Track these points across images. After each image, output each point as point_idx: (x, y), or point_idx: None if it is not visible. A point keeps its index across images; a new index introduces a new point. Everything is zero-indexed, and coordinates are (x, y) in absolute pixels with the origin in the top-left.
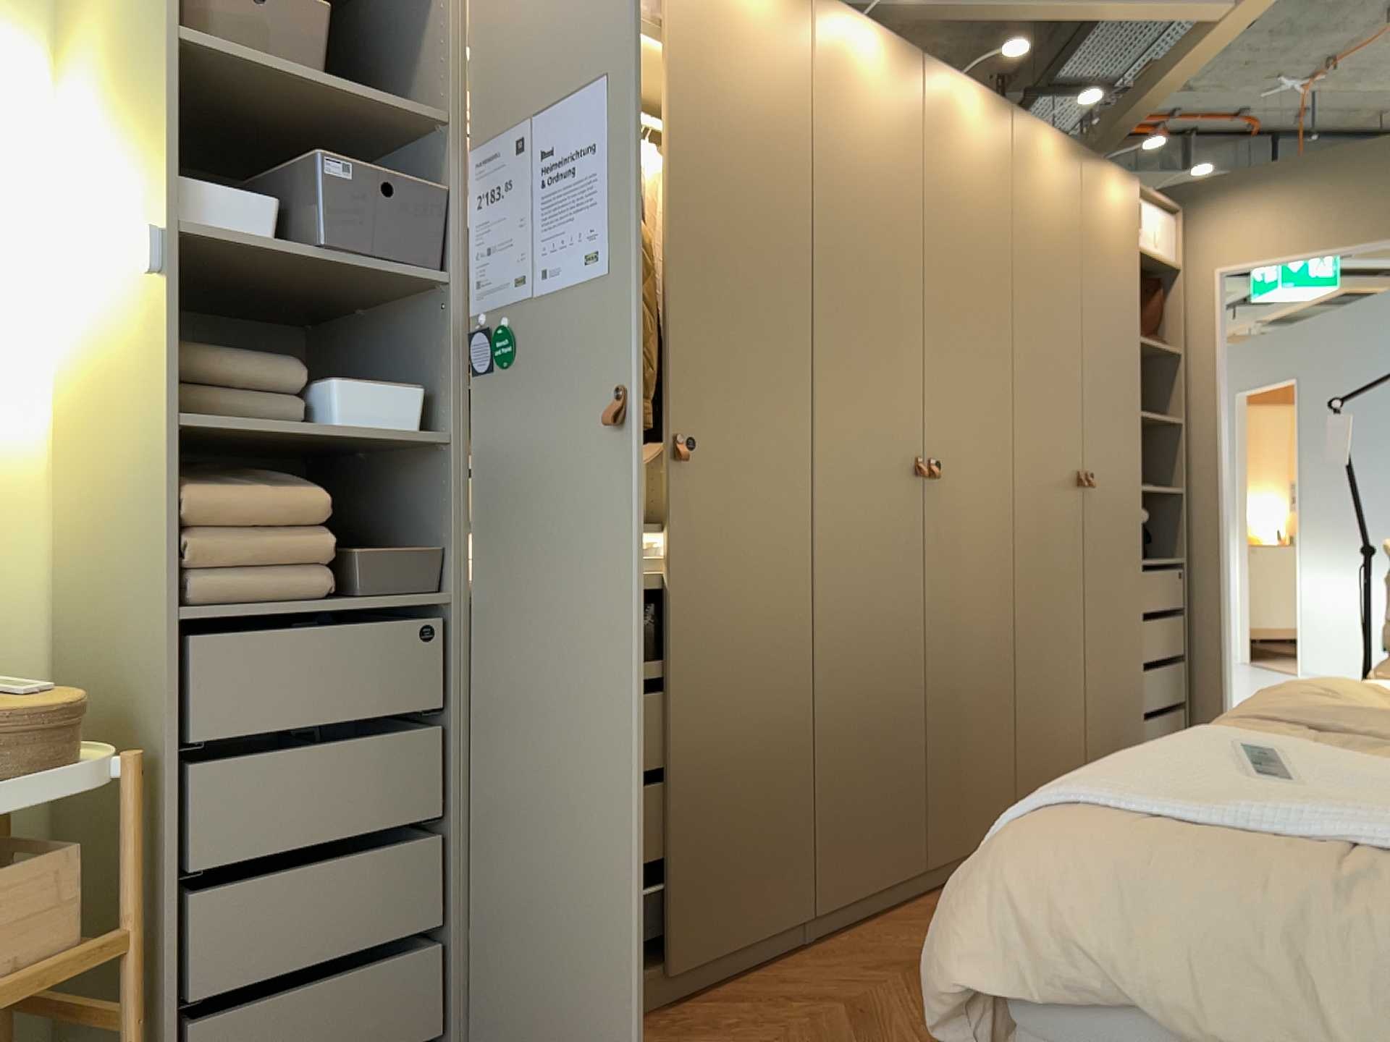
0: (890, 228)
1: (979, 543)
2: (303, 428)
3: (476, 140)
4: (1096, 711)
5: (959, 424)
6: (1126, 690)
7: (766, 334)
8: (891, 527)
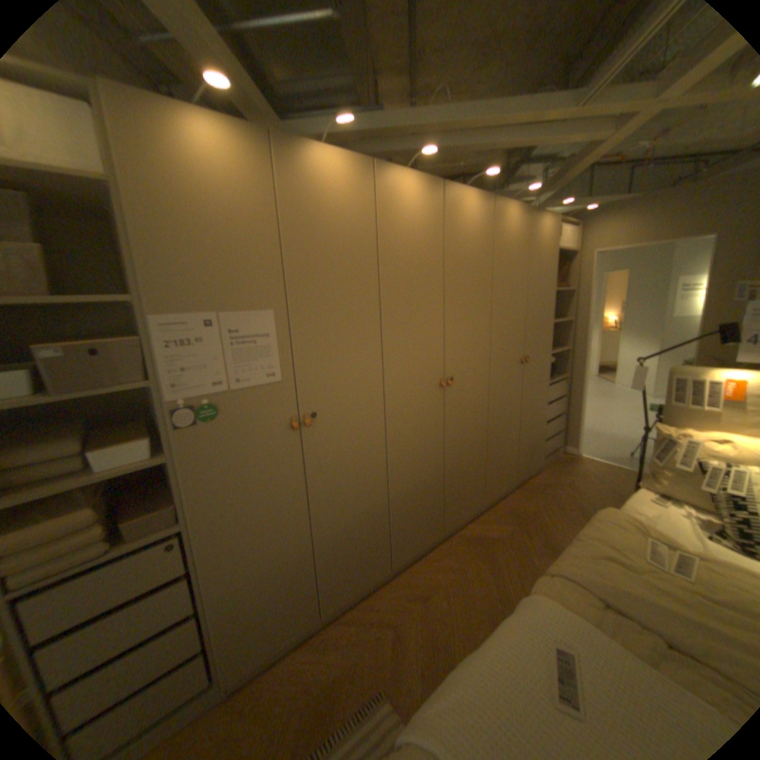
0: (423, 280)
1: (469, 406)
2: (73, 485)
3: (154, 309)
4: (523, 450)
5: (461, 359)
6: (537, 437)
7: (353, 353)
8: (425, 414)
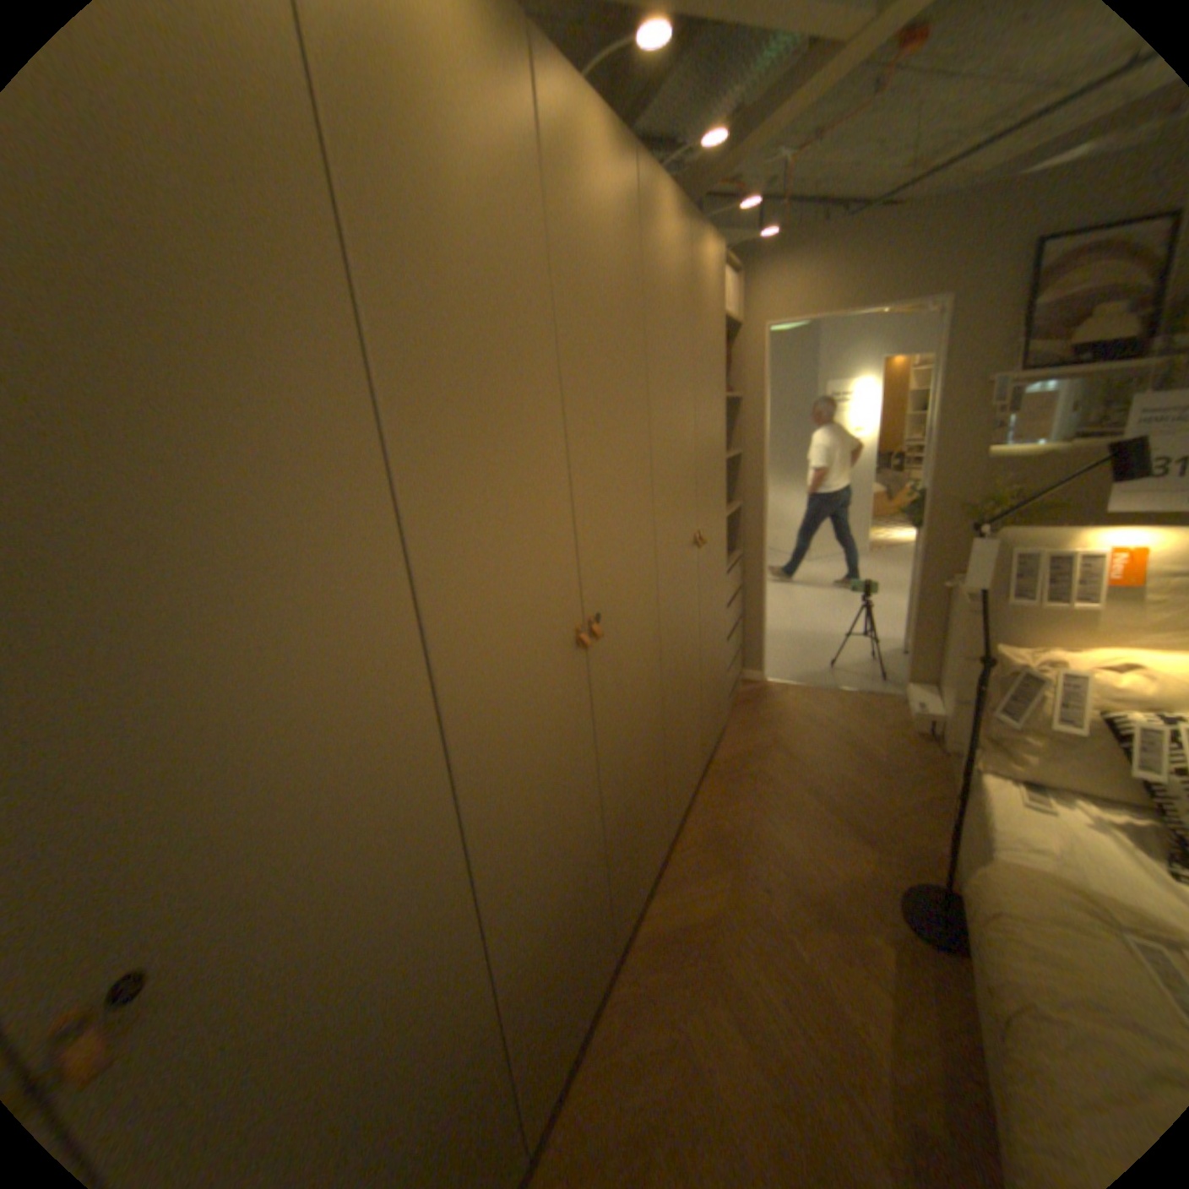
0: (510, 344)
1: (634, 665)
2: None
3: None
4: (706, 707)
5: (611, 562)
6: (720, 674)
7: (303, 627)
8: (557, 729)
